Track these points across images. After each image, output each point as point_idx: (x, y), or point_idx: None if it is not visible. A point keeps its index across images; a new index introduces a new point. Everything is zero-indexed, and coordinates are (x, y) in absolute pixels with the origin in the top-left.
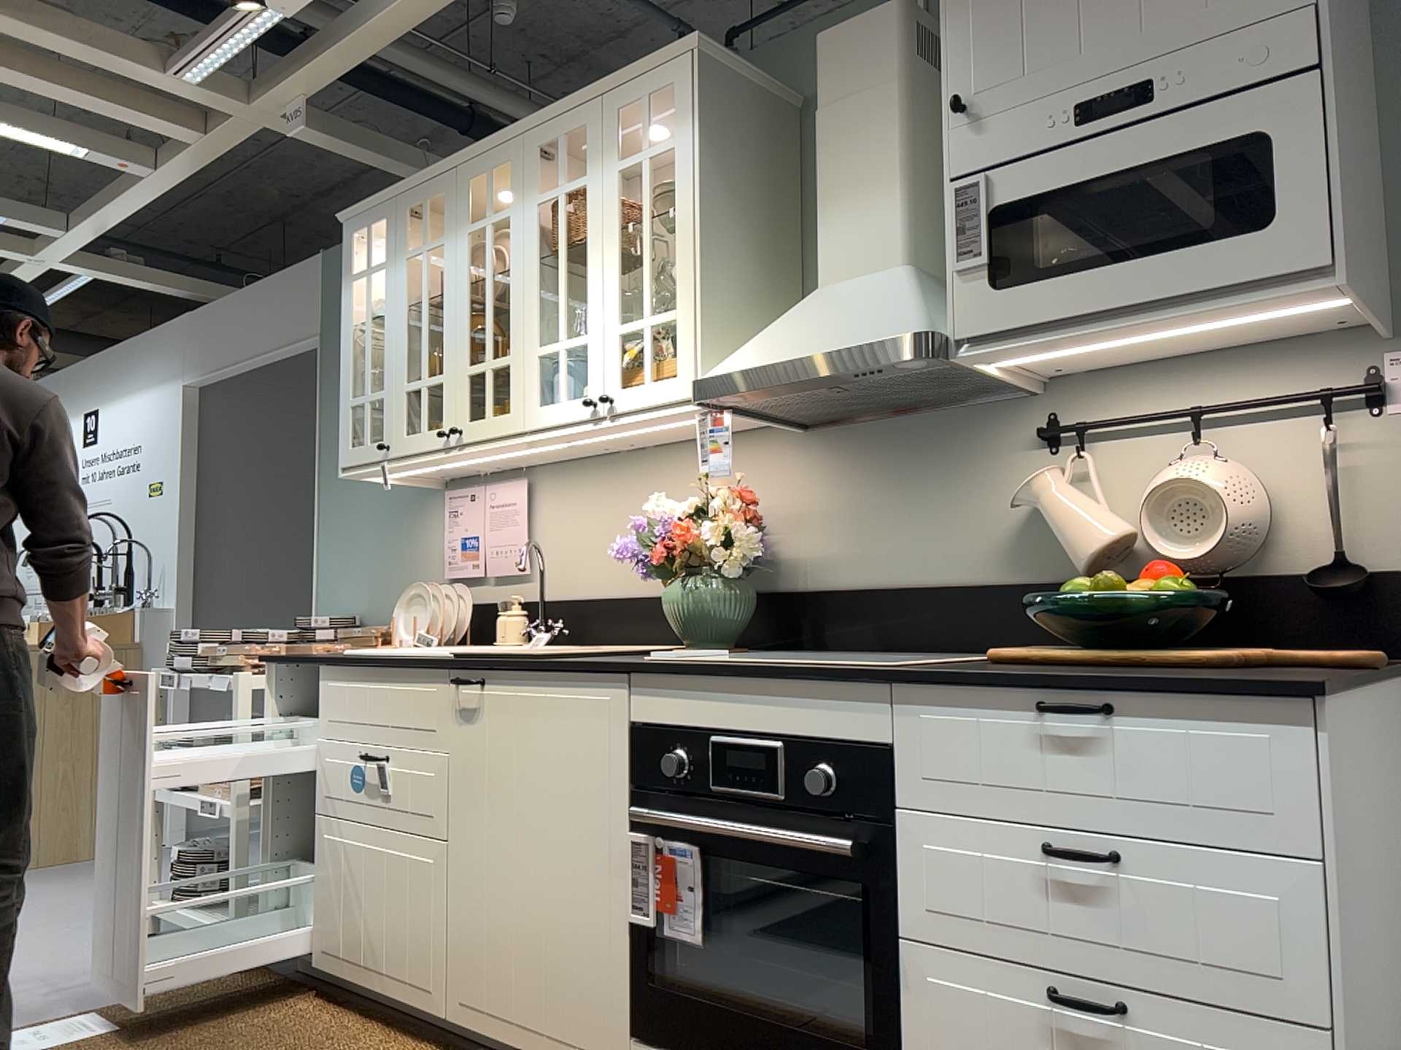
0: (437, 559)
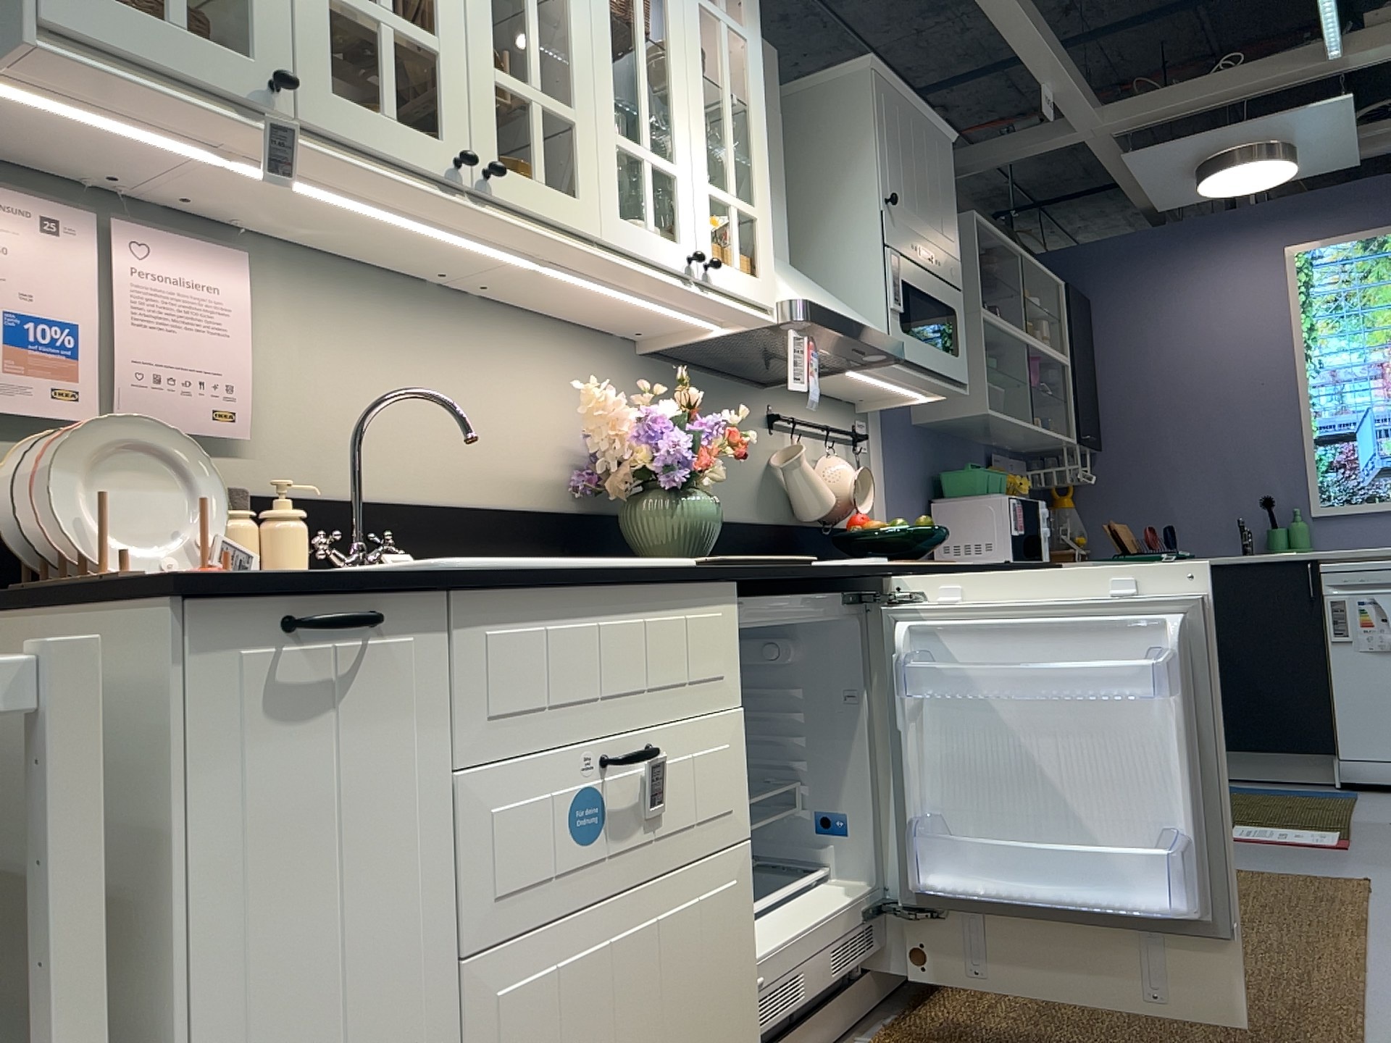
0: None
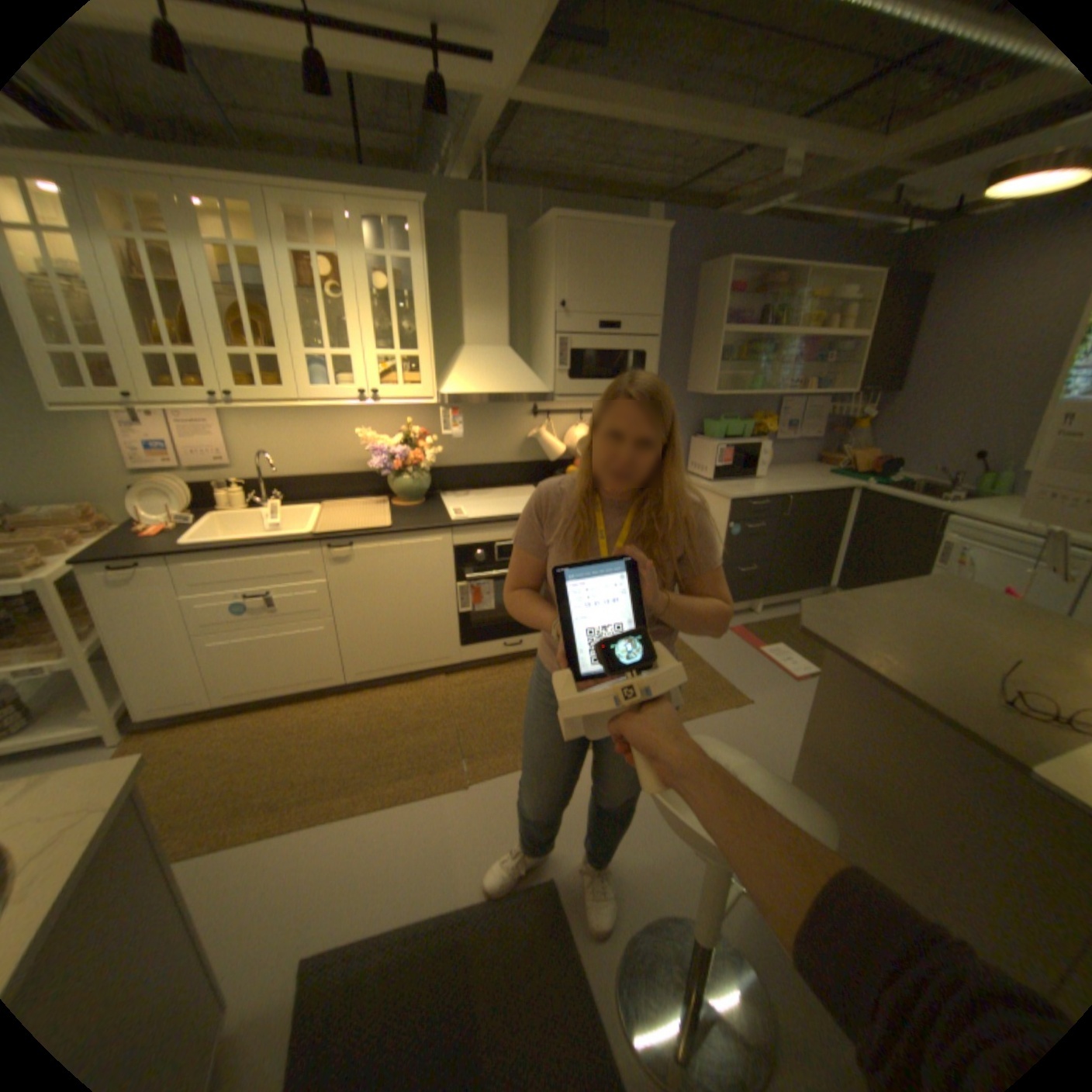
0: (109, 456)
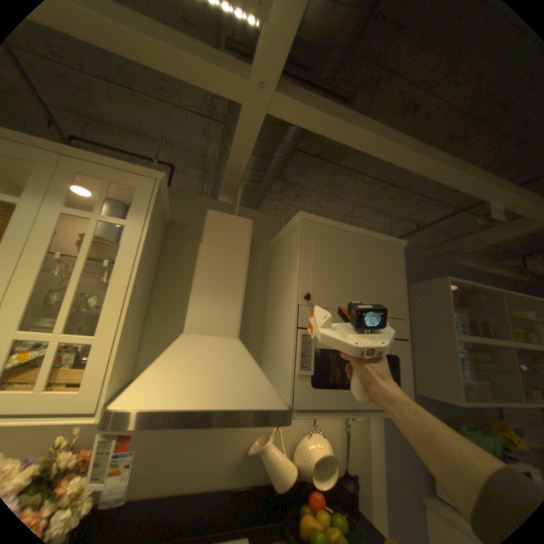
0: None
